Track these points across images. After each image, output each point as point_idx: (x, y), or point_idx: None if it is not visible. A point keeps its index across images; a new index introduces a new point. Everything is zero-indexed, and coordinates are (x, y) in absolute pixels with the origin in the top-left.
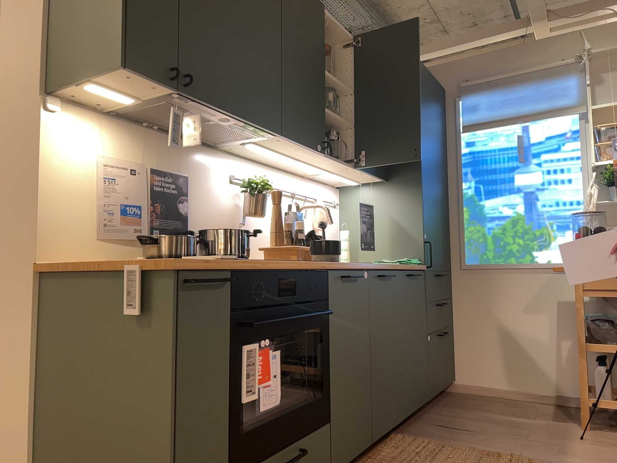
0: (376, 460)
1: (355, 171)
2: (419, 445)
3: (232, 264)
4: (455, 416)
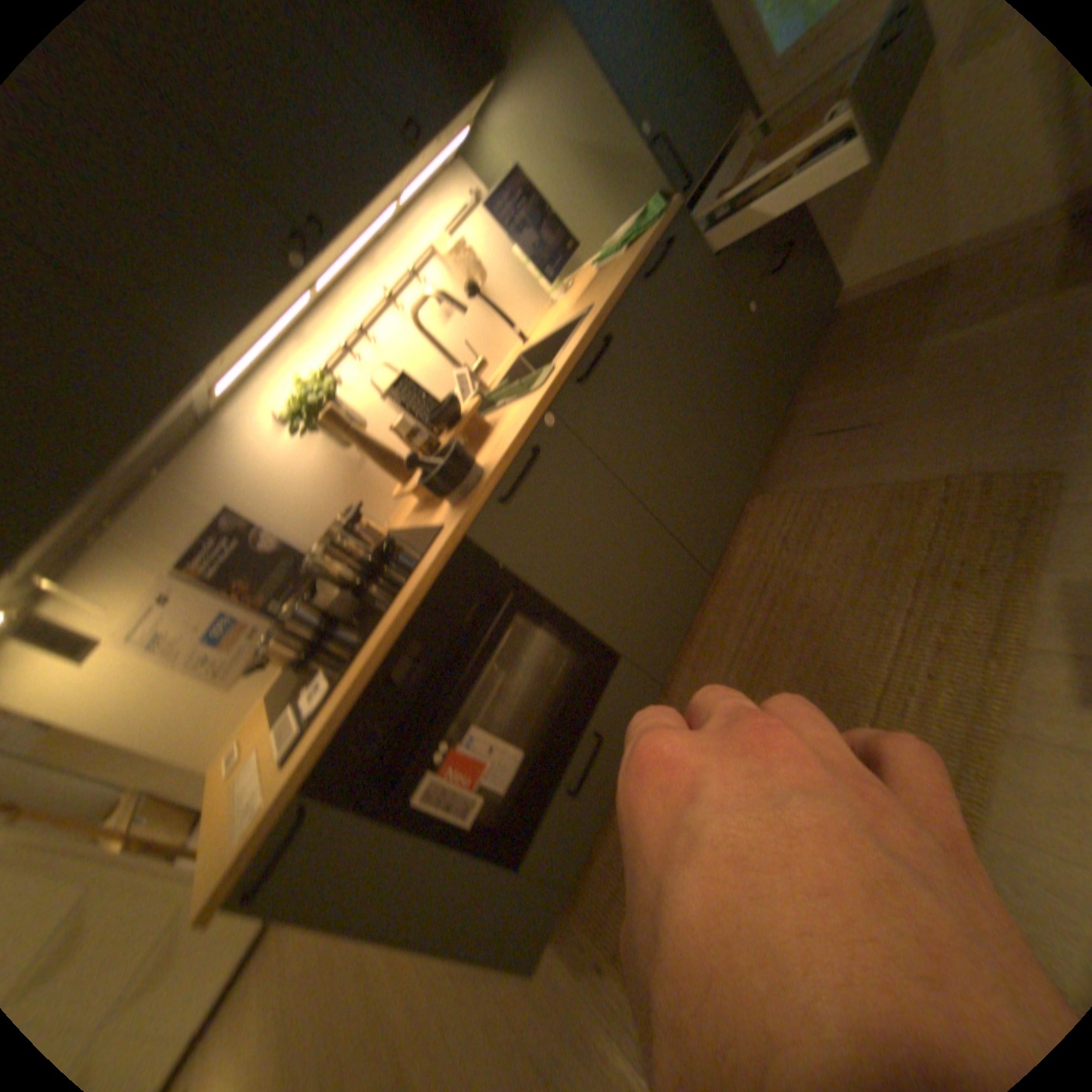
0: (725, 581)
1: (424, 149)
2: (784, 513)
3: (283, 790)
4: (846, 385)
